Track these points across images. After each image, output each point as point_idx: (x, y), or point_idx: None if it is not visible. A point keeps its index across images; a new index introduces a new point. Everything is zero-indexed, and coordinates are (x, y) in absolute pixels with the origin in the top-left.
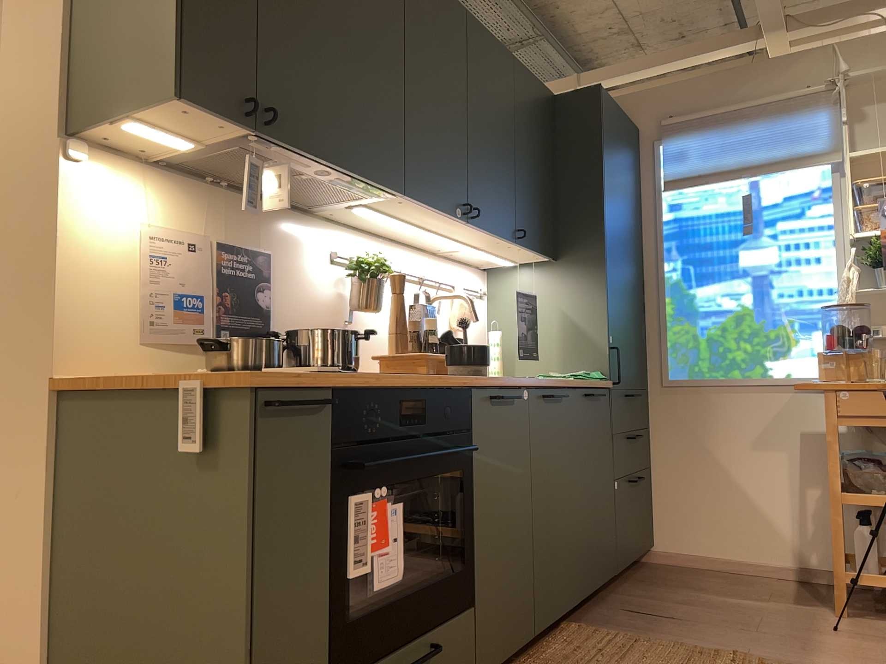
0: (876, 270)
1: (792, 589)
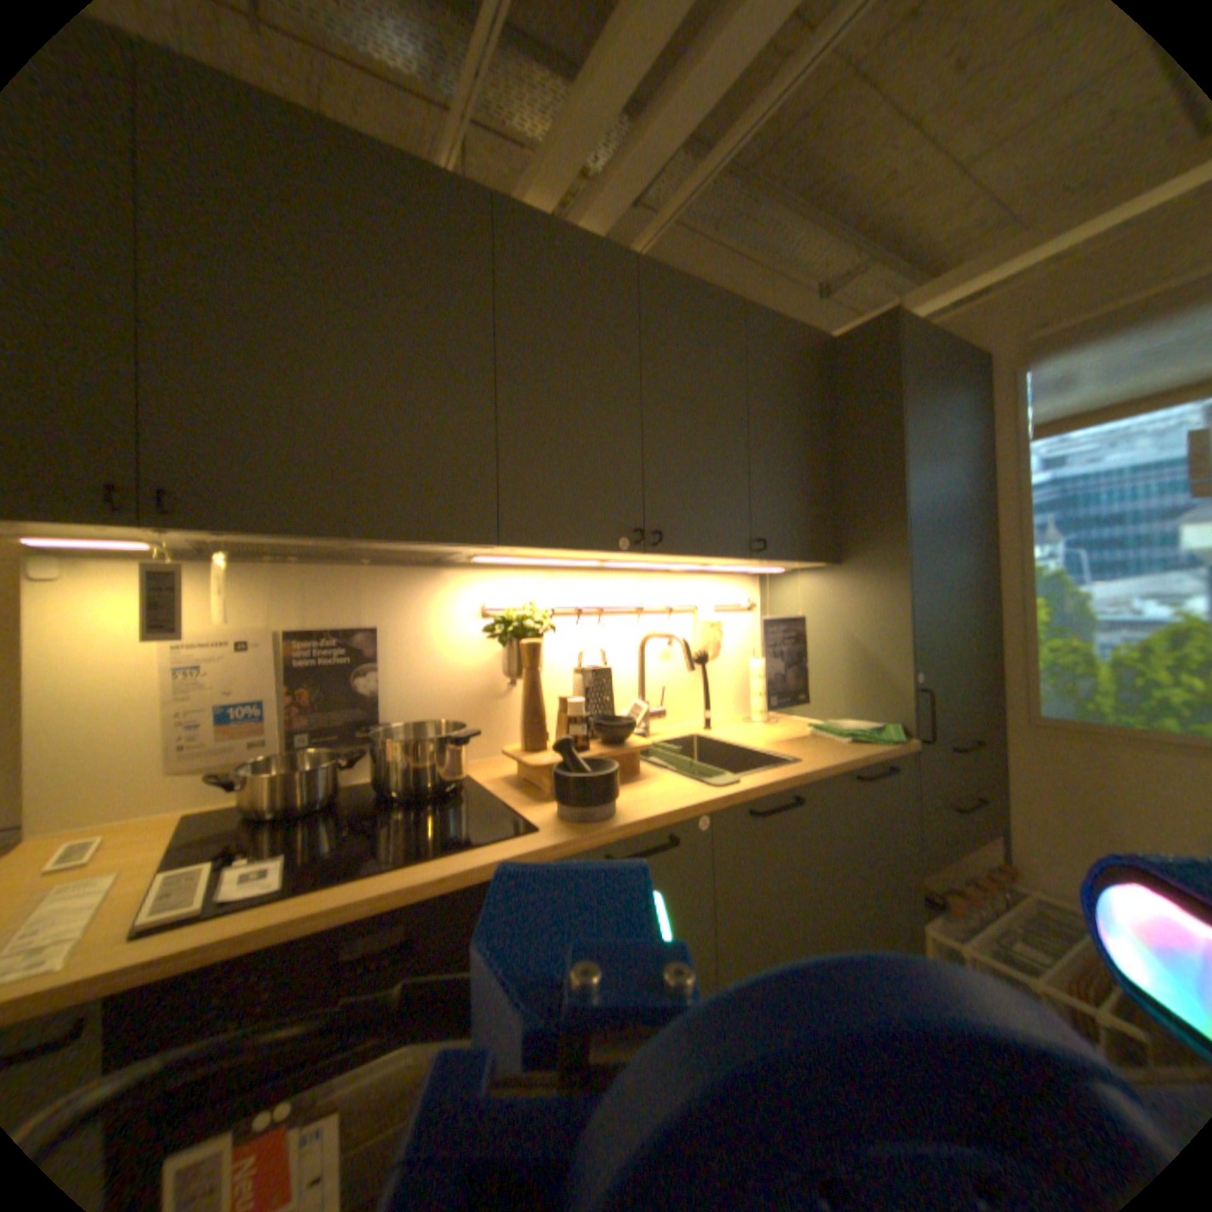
0: None
1: None
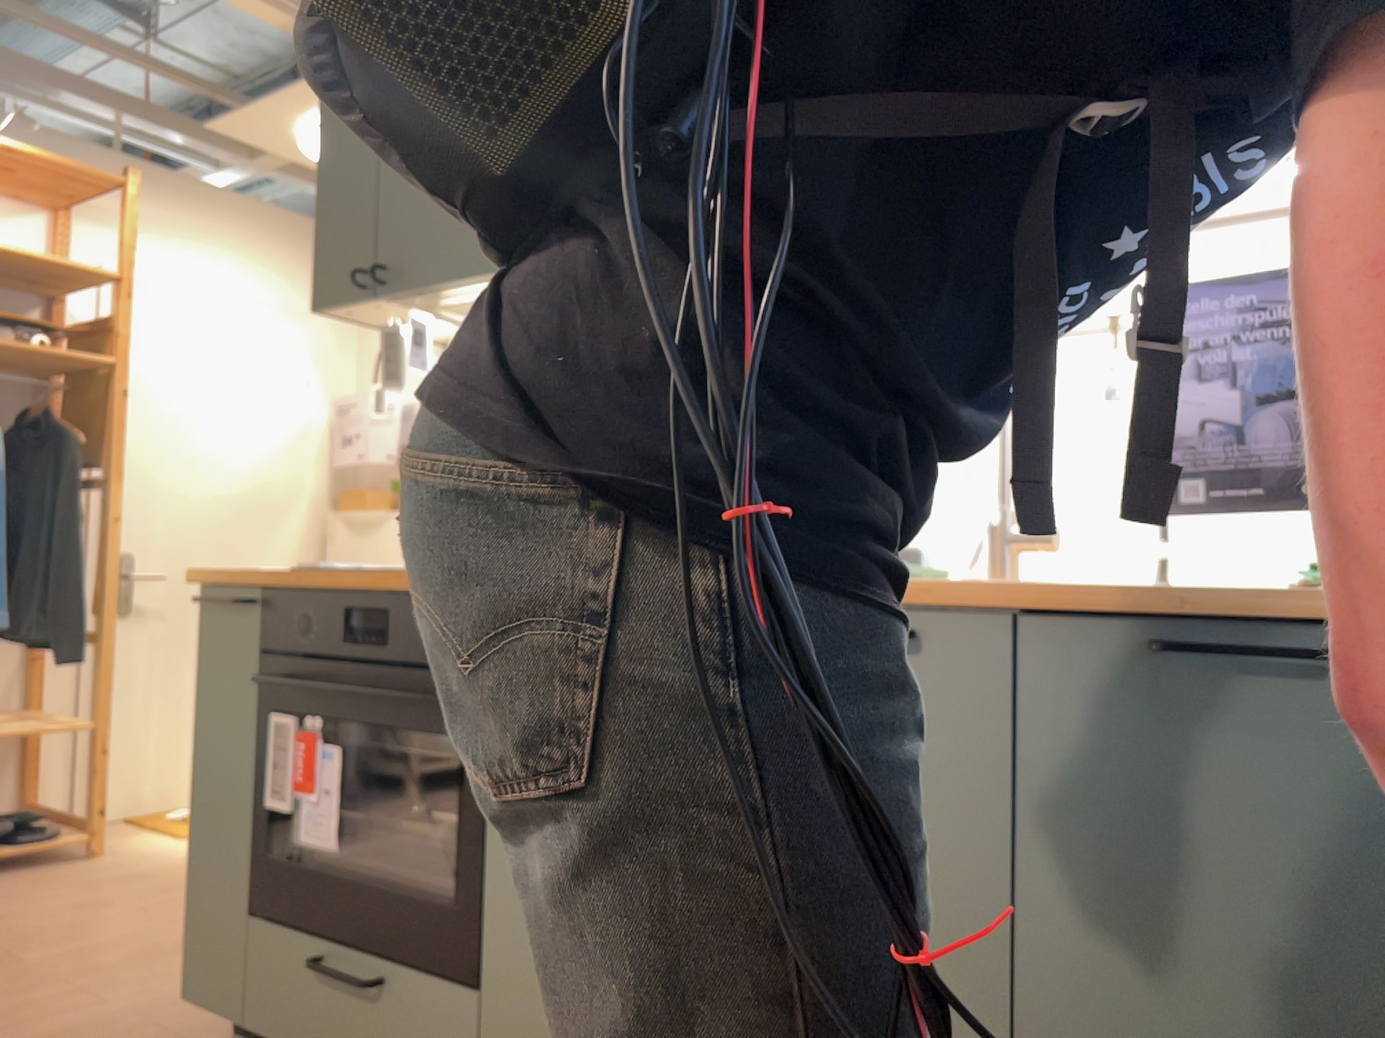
0: None
1: None
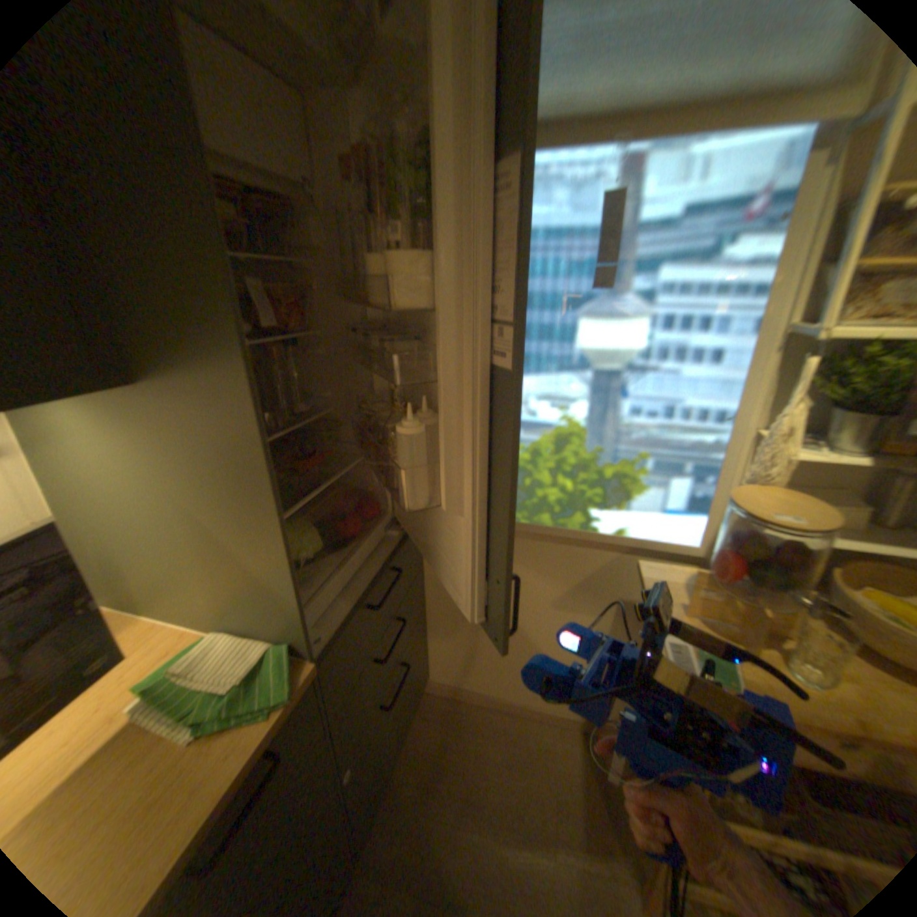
0: (846, 410)
1: (579, 778)
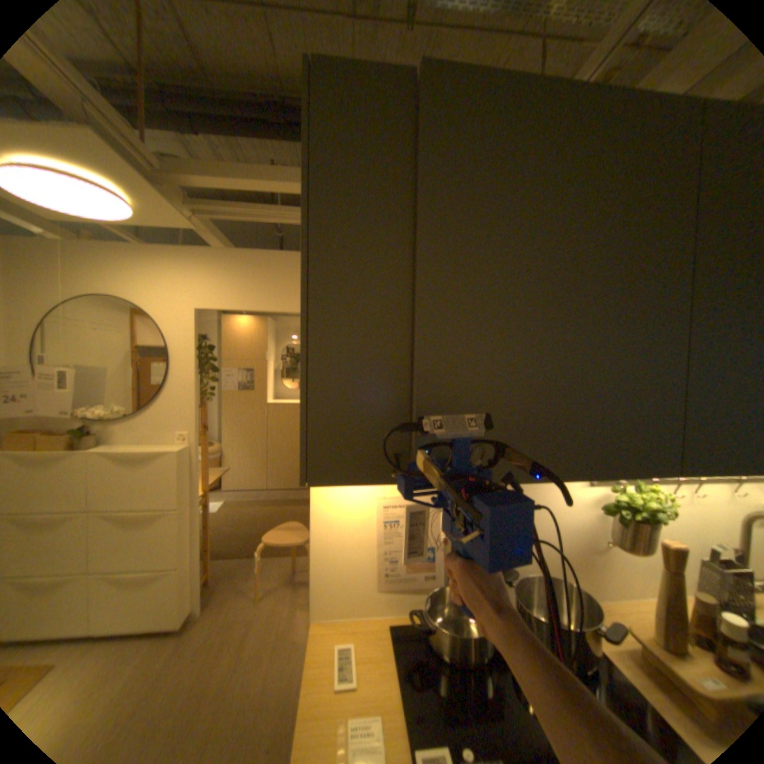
0: None
1: None
